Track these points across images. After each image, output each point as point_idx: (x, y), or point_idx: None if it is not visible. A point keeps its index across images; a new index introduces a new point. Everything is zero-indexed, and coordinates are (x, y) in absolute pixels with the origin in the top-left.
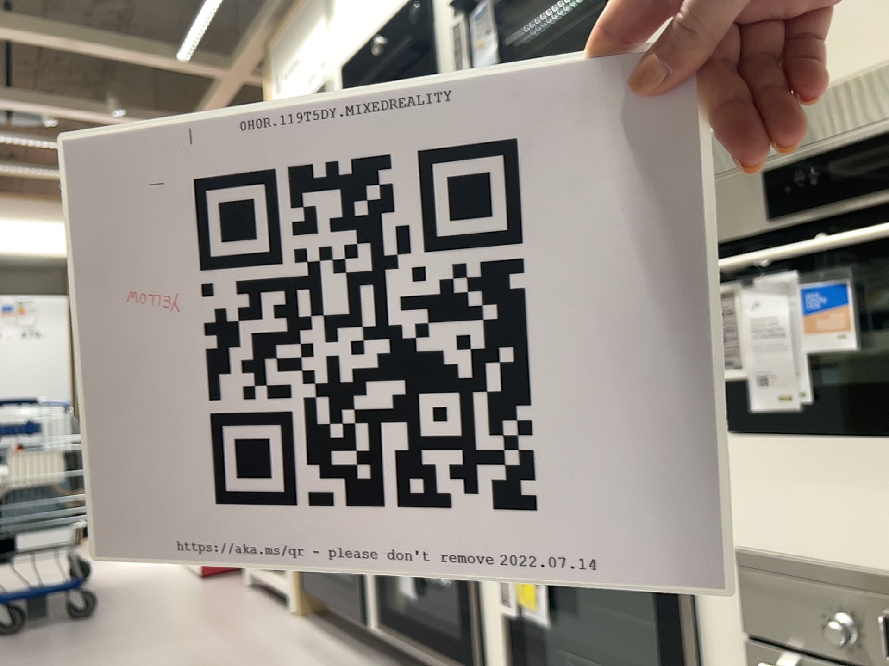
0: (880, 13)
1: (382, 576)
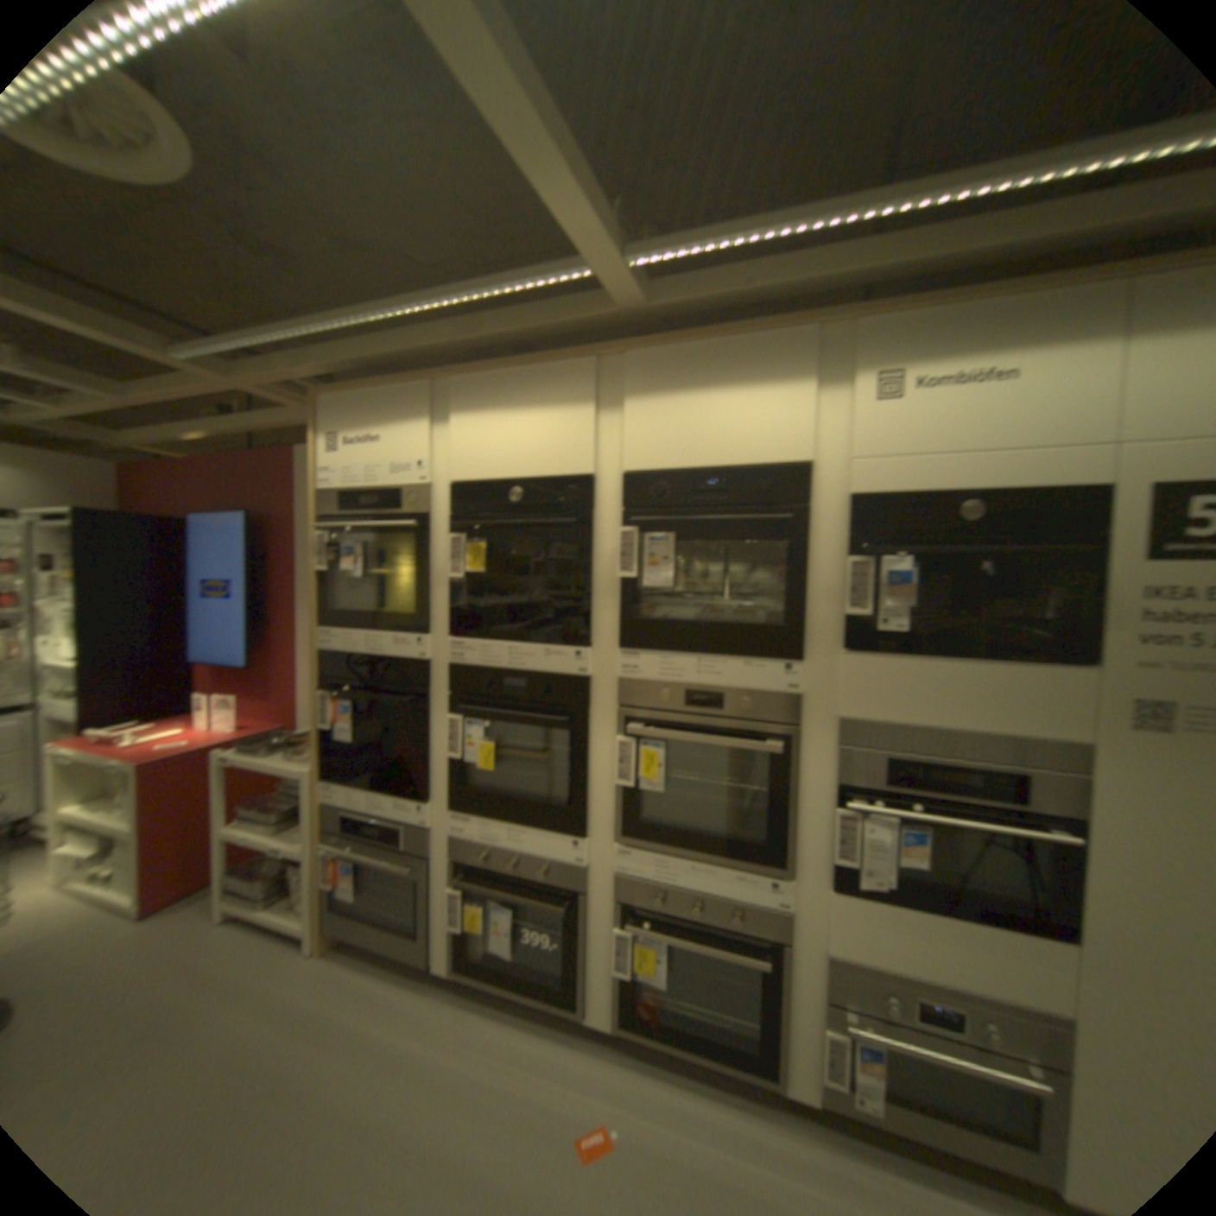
0: (975, 709)
1: (463, 936)
